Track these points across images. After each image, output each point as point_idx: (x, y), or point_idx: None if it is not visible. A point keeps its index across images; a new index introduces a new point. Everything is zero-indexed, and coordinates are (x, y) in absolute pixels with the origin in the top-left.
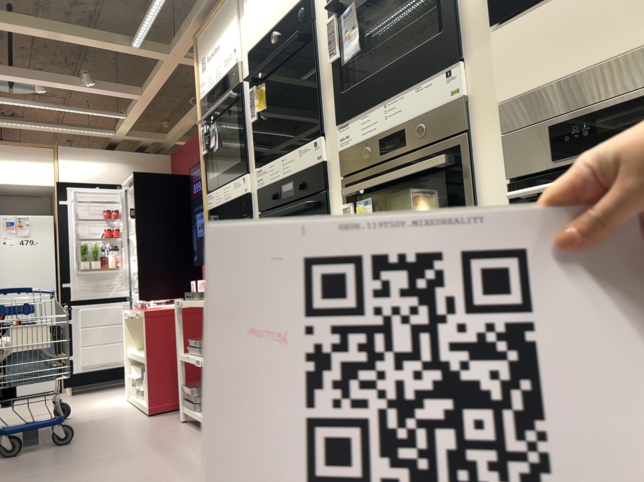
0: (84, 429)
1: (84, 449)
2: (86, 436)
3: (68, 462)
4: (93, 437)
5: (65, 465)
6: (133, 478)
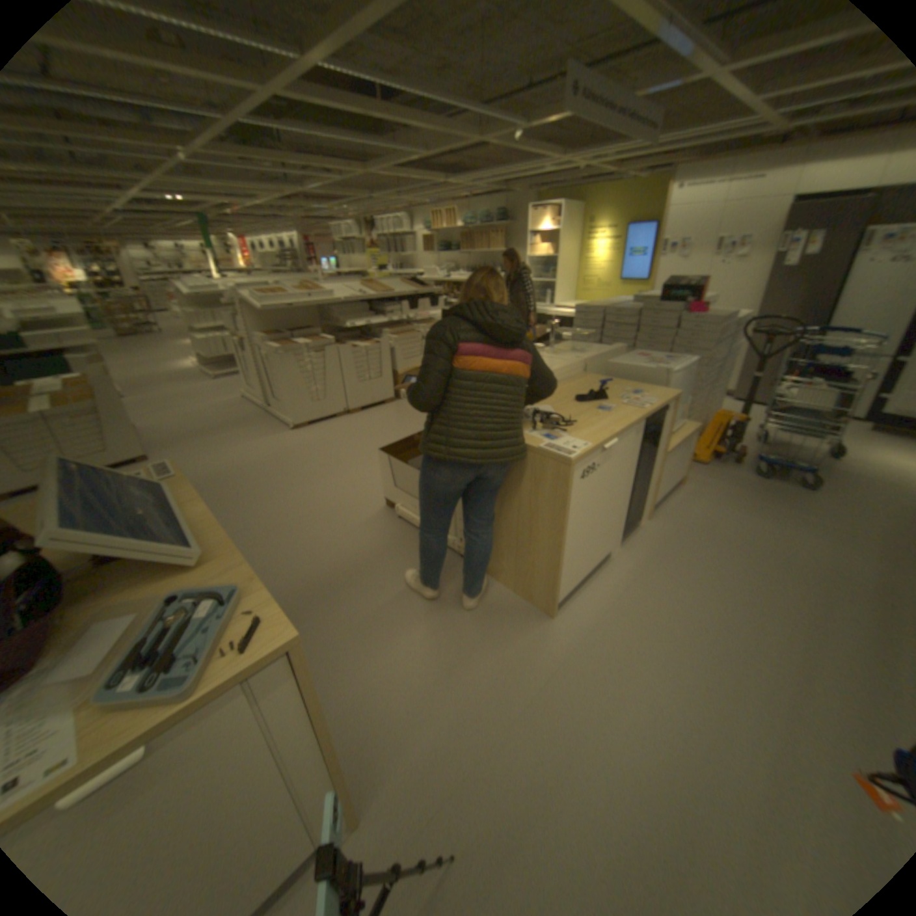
0: (840, 485)
1: (820, 508)
2: (834, 494)
3: (796, 512)
4: (839, 499)
5: (792, 514)
6: (829, 568)
